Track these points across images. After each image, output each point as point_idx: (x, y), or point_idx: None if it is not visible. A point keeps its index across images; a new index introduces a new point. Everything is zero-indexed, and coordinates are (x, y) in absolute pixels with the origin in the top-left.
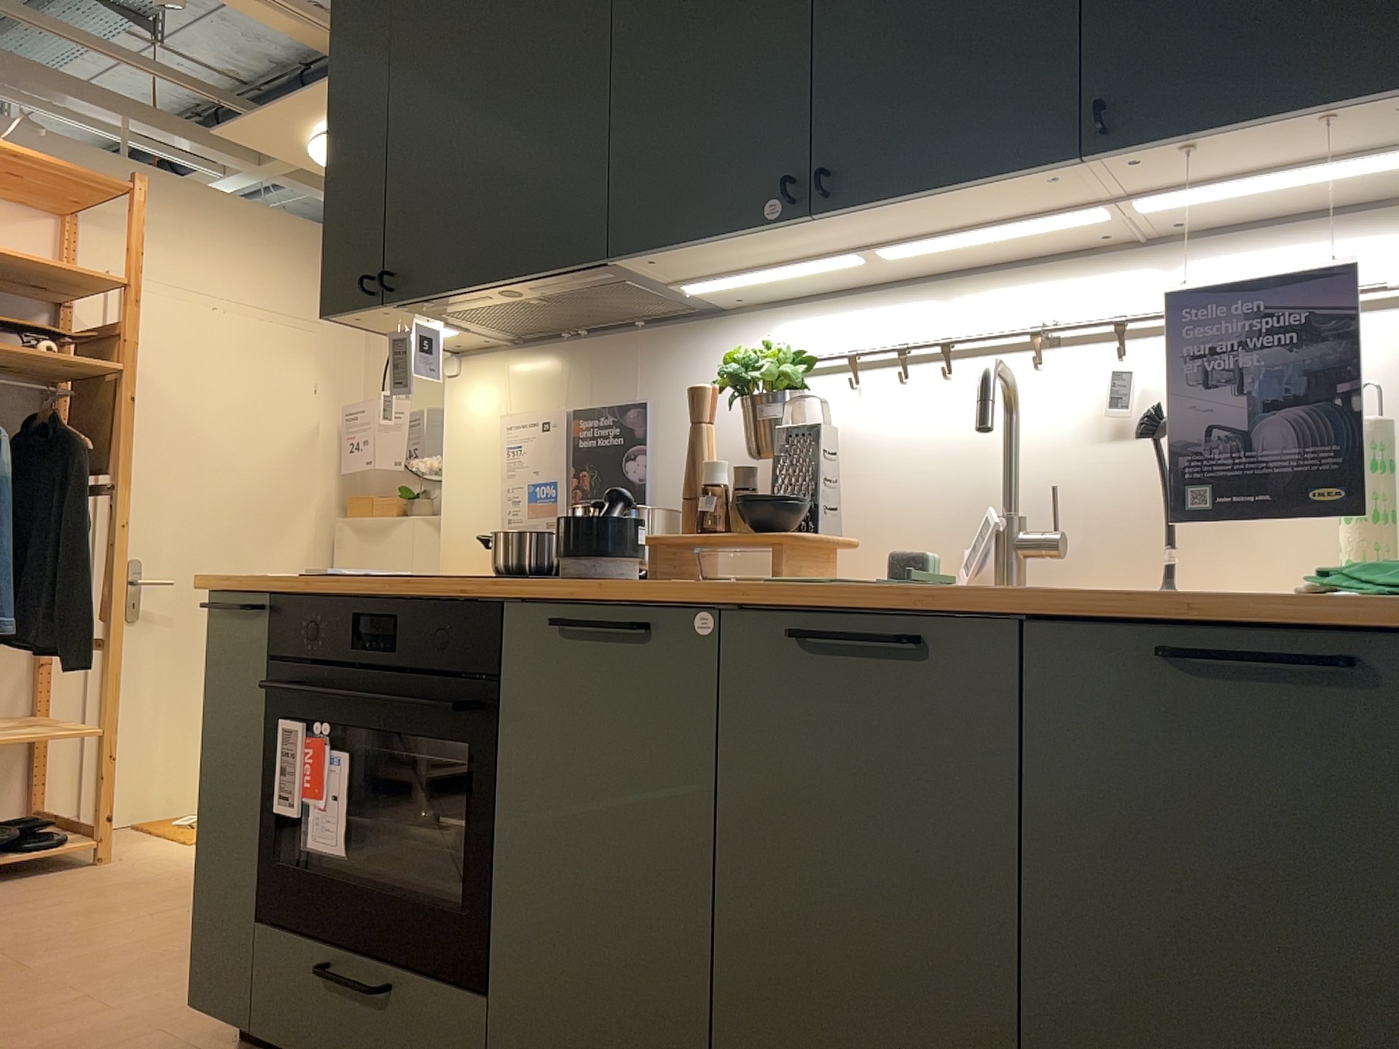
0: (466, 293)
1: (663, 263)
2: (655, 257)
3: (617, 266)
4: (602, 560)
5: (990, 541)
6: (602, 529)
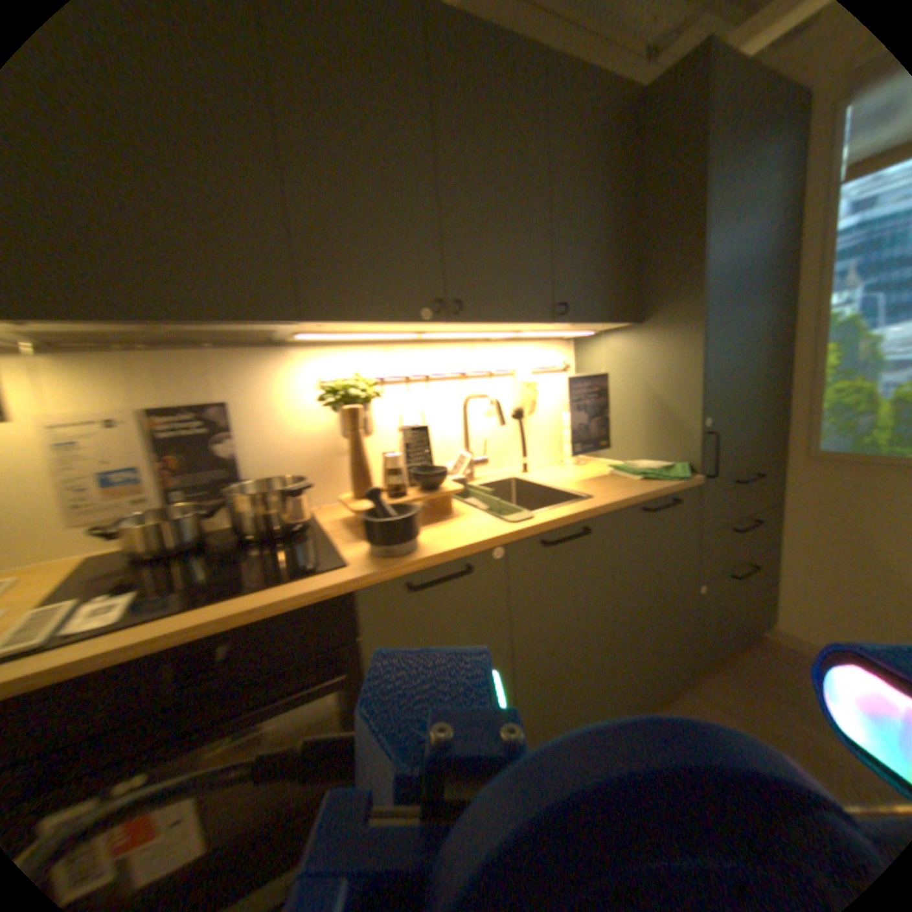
0: (100, 324)
1: (319, 326)
2: (326, 323)
3: (288, 323)
4: (410, 536)
5: (465, 463)
6: (409, 518)
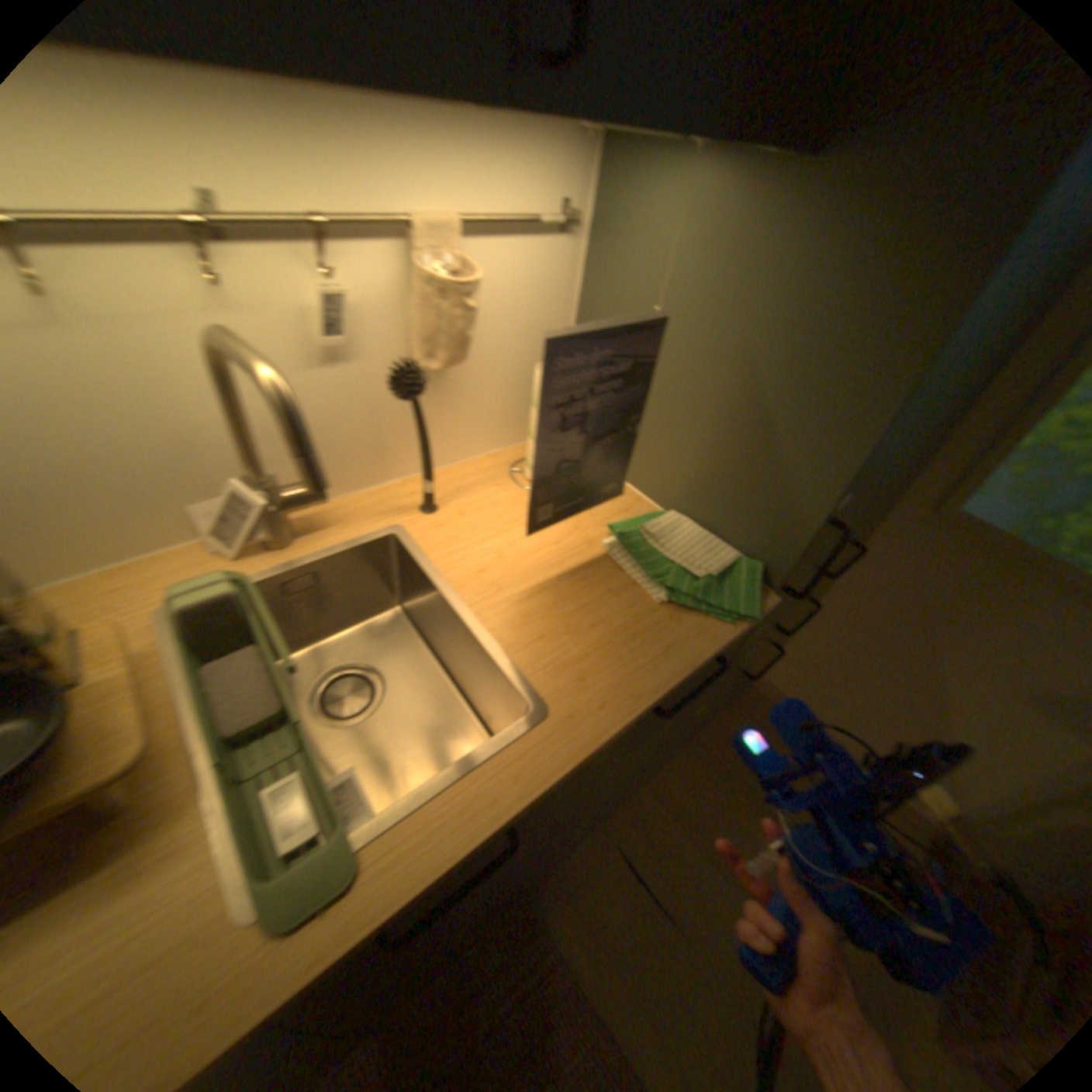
0: None
1: None
2: None
3: None
4: None
5: (247, 519)
6: None
